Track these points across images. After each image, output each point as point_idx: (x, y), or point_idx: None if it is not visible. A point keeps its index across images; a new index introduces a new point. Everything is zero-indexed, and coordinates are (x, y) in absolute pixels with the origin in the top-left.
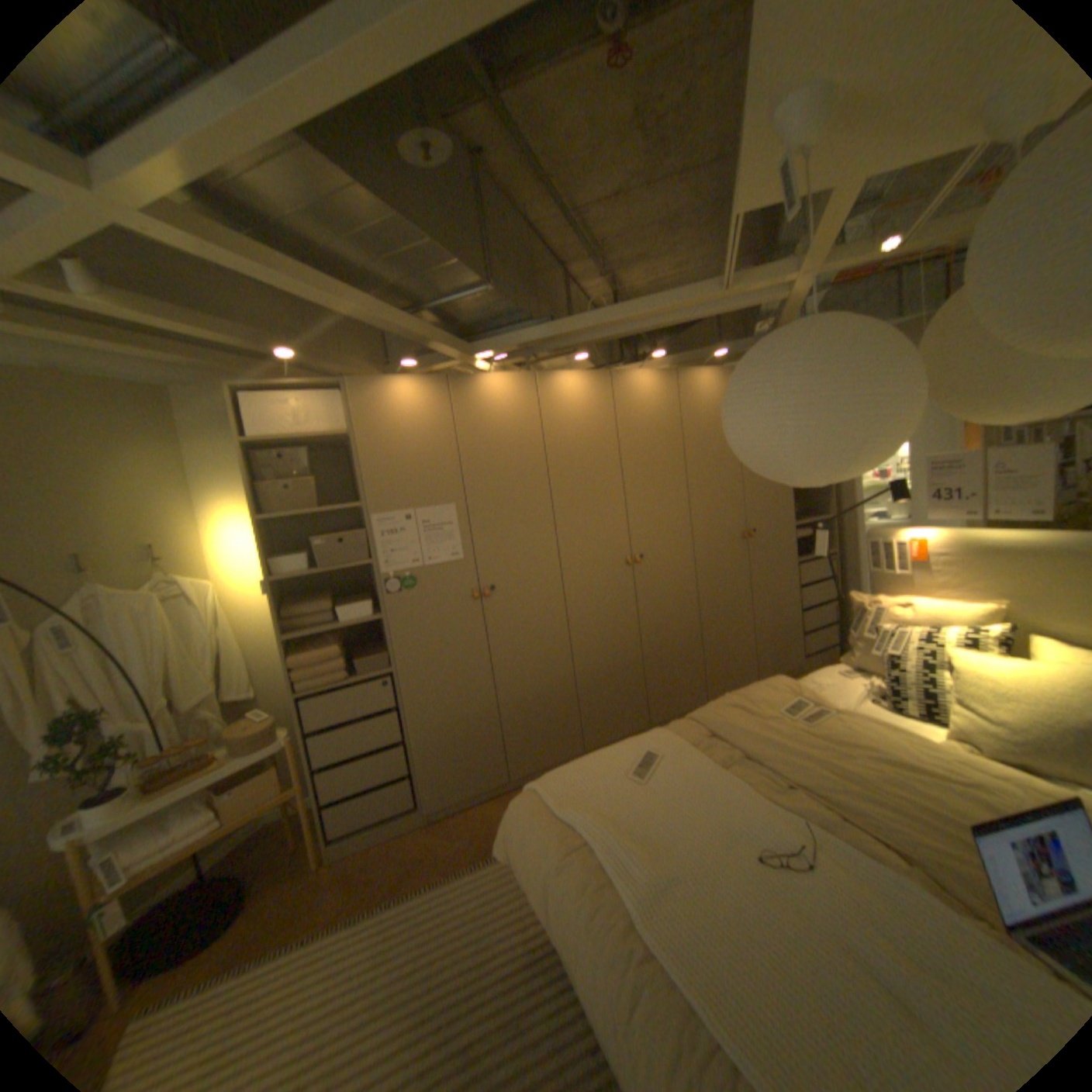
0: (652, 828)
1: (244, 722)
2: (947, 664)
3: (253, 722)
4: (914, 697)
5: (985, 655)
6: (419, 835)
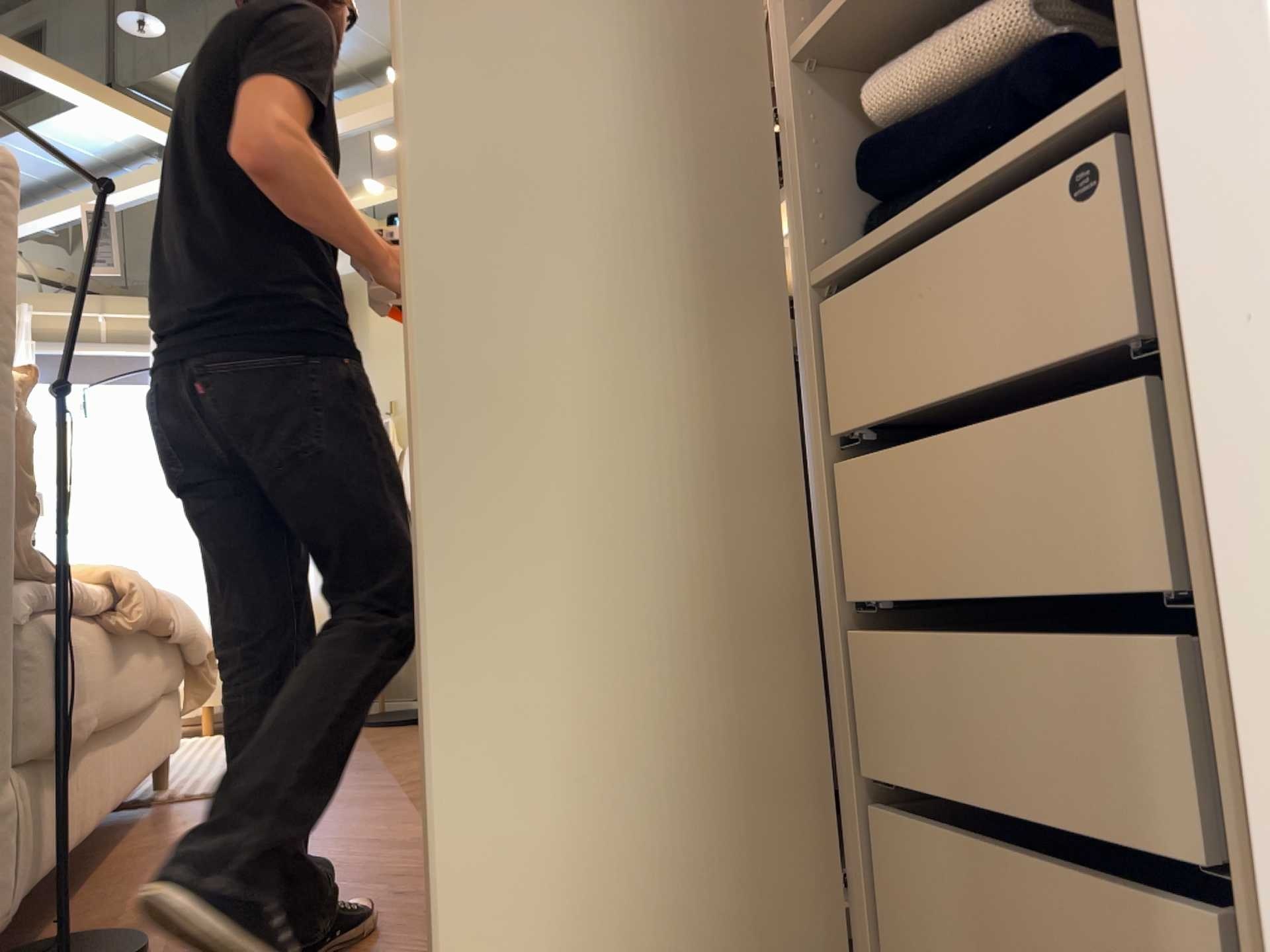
0: None
1: None
2: None
3: None
4: None
5: None
6: None
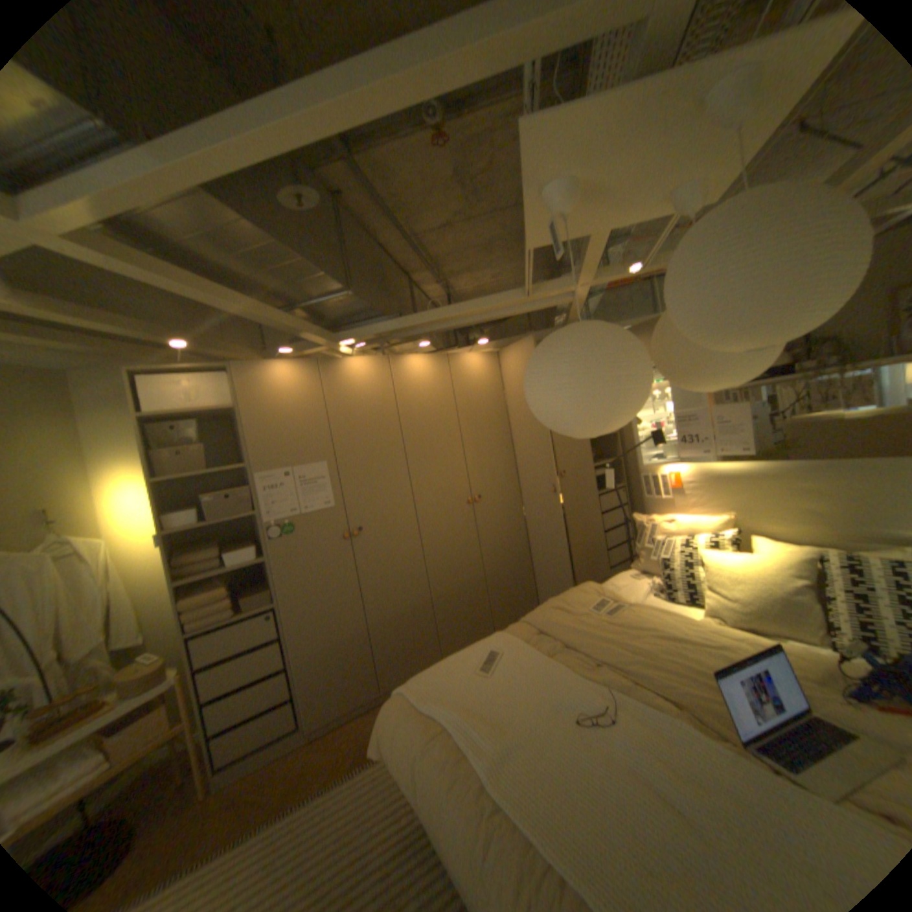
0: (496, 710)
1: (135, 666)
2: (699, 561)
3: (144, 665)
4: (680, 588)
5: (723, 552)
6: (301, 753)
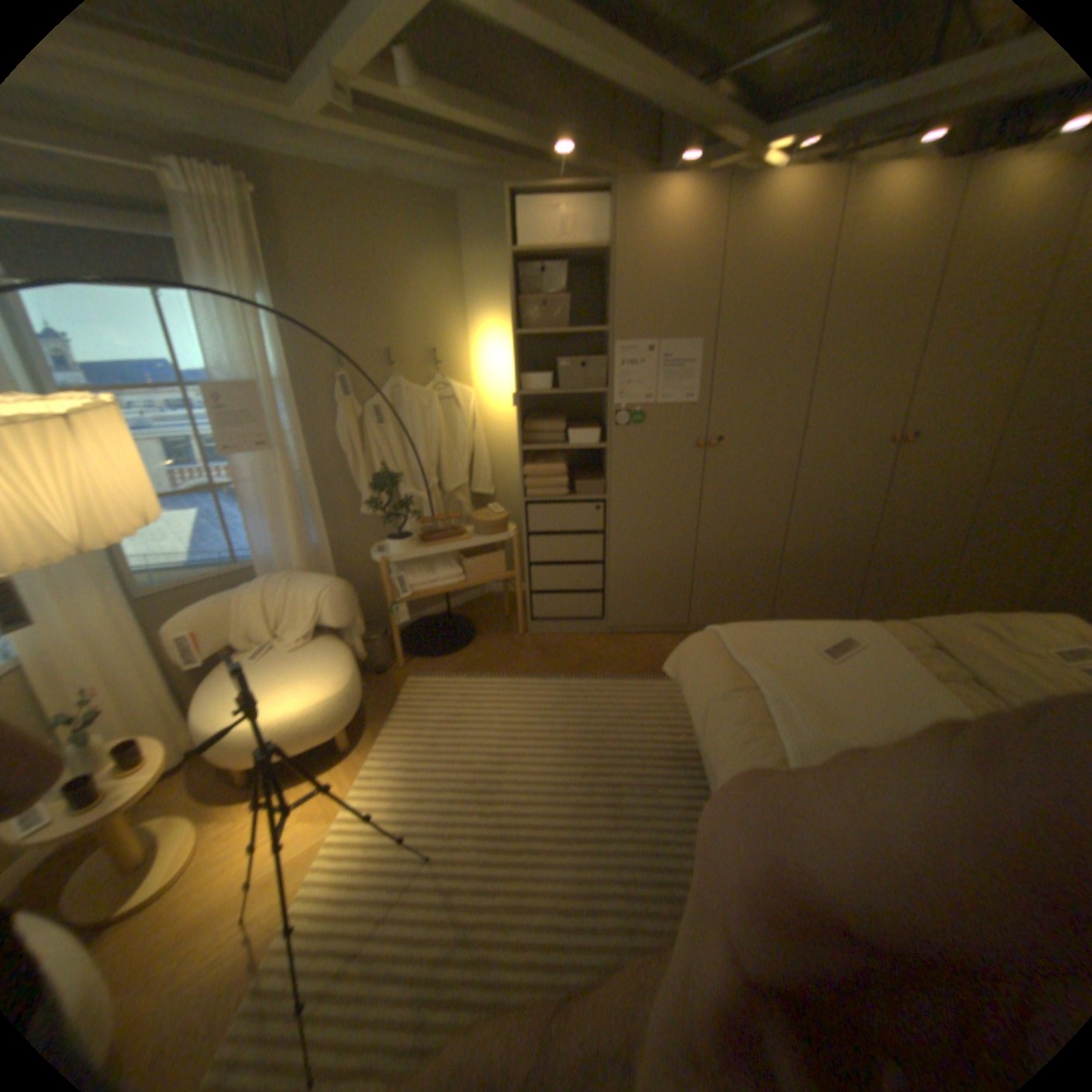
0: (837, 701)
1: (491, 509)
2: None
3: (497, 511)
4: None
5: None
6: (605, 637)
